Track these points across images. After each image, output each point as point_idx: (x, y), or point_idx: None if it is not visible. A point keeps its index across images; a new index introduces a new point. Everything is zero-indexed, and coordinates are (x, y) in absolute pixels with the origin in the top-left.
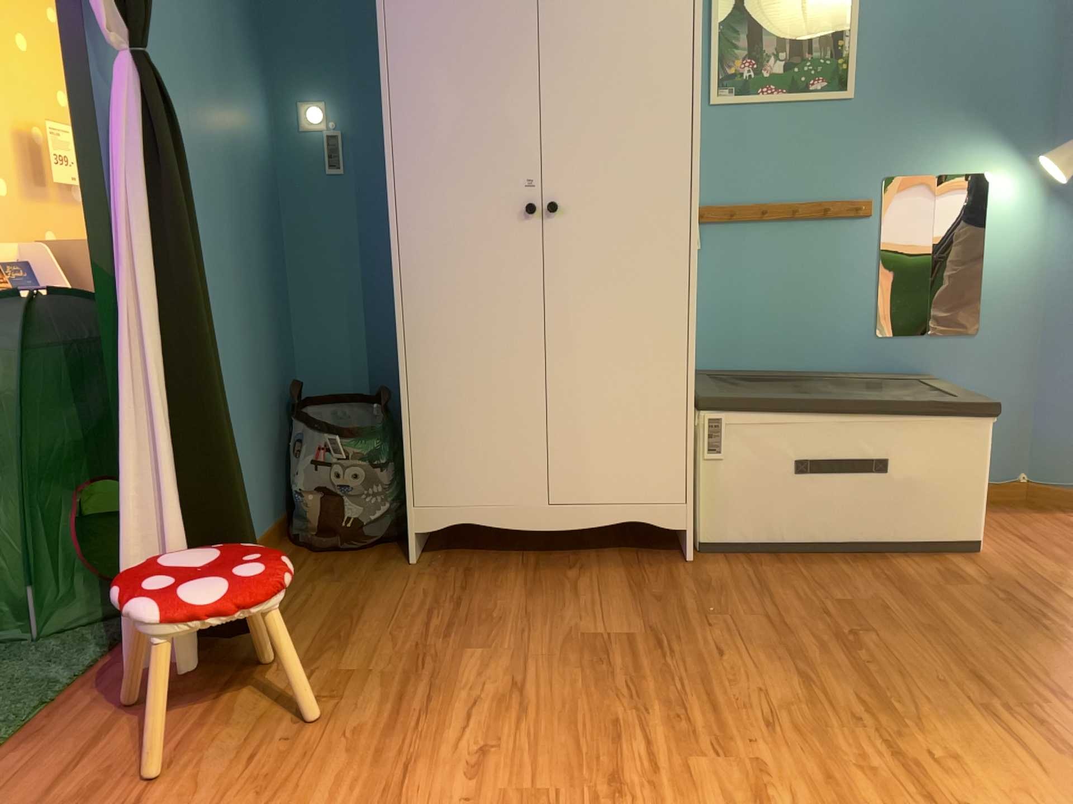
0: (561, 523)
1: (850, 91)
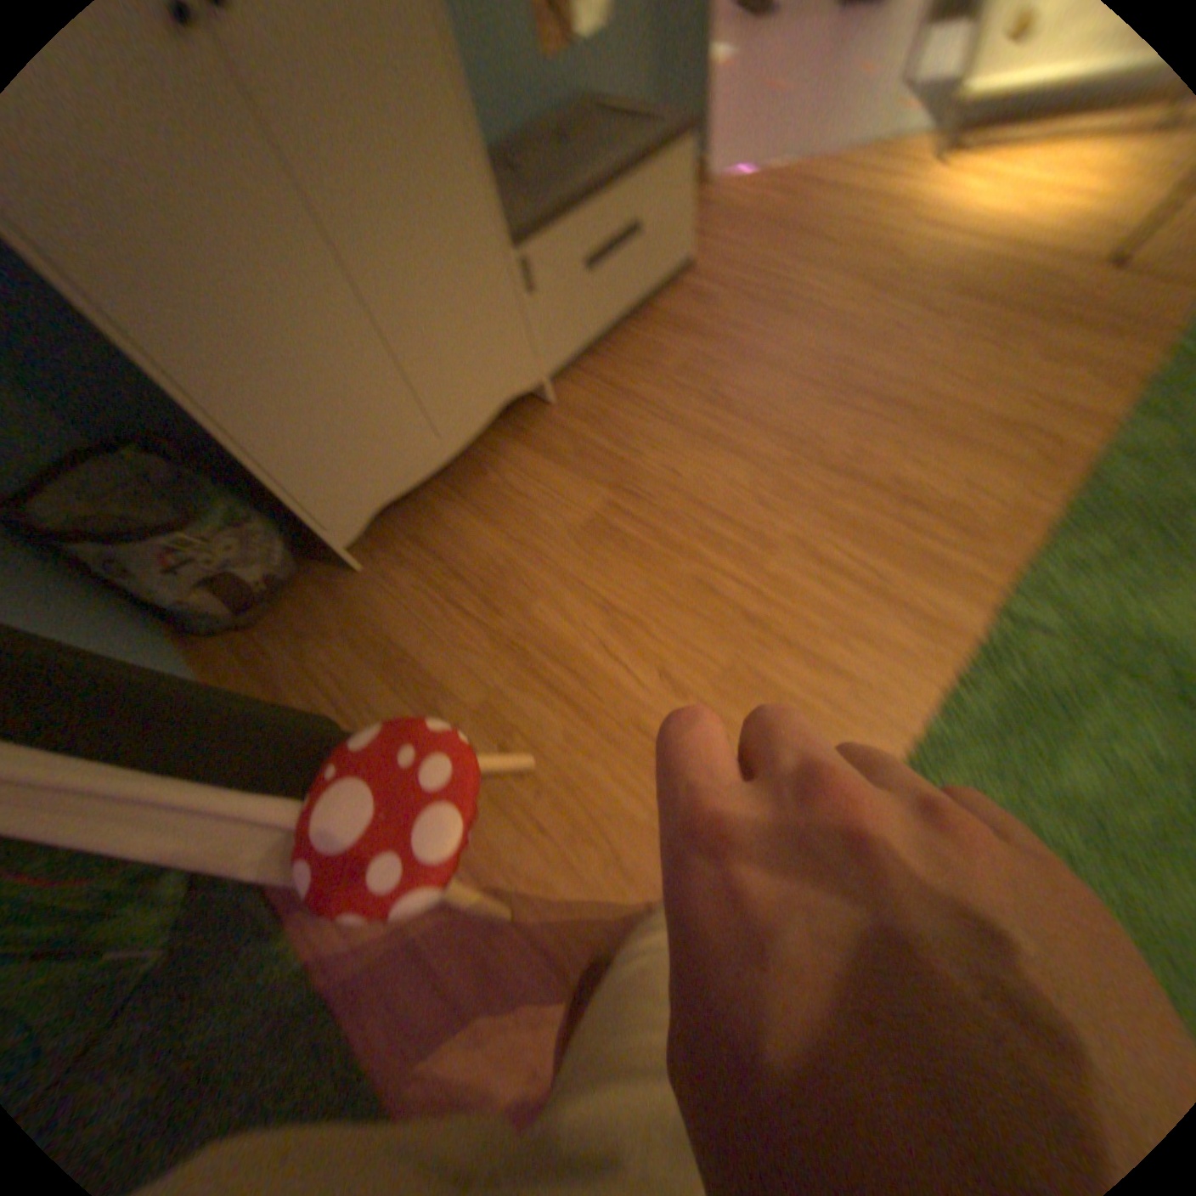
0: (451, 440)
1: None
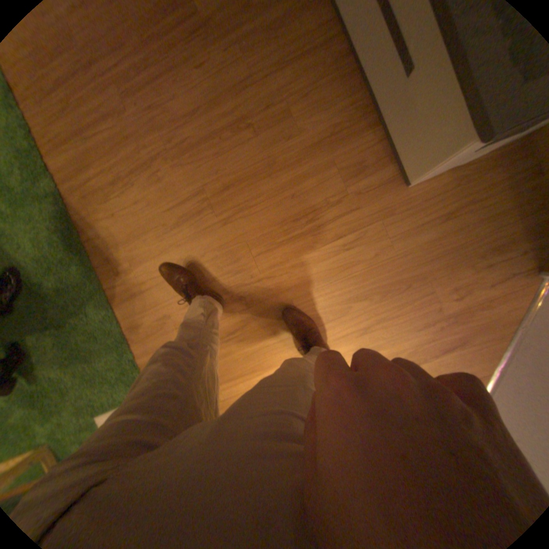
0: None
1: None
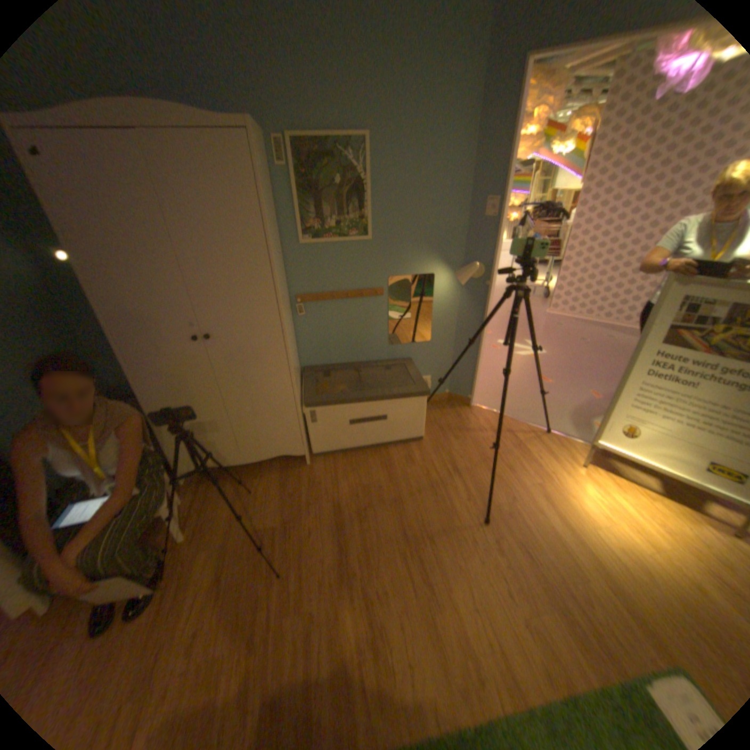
0: (248, 460)
1: (369, 236)
